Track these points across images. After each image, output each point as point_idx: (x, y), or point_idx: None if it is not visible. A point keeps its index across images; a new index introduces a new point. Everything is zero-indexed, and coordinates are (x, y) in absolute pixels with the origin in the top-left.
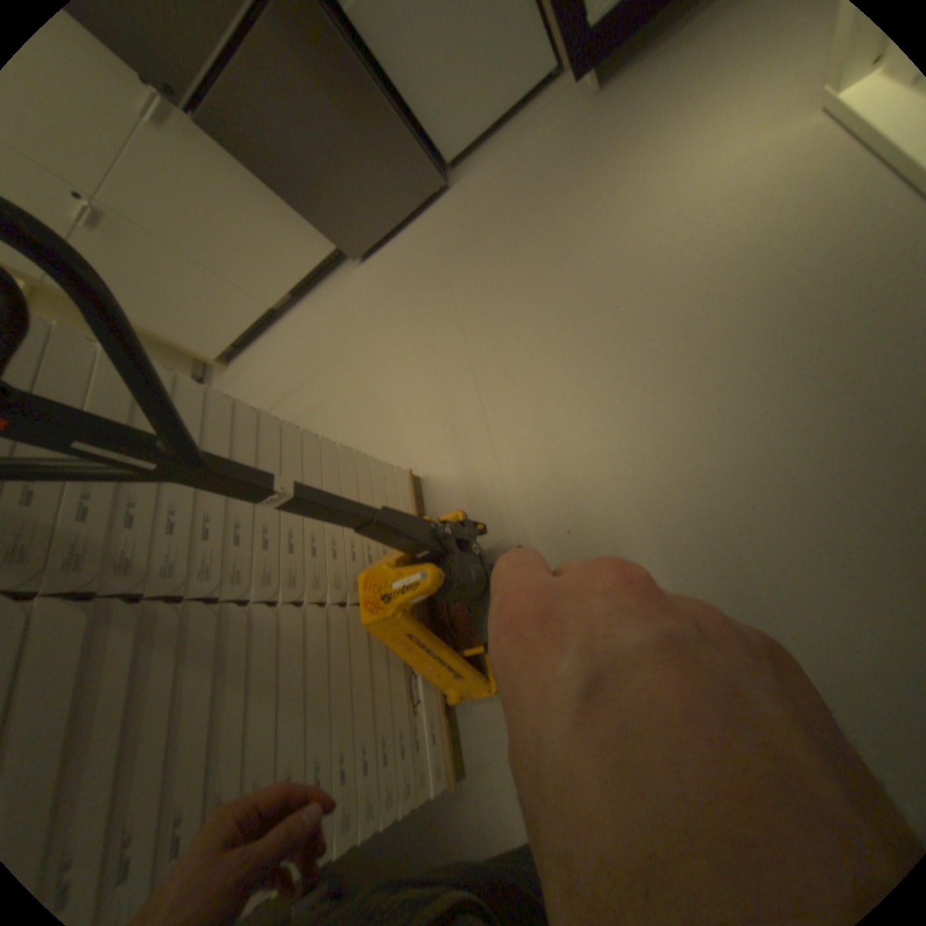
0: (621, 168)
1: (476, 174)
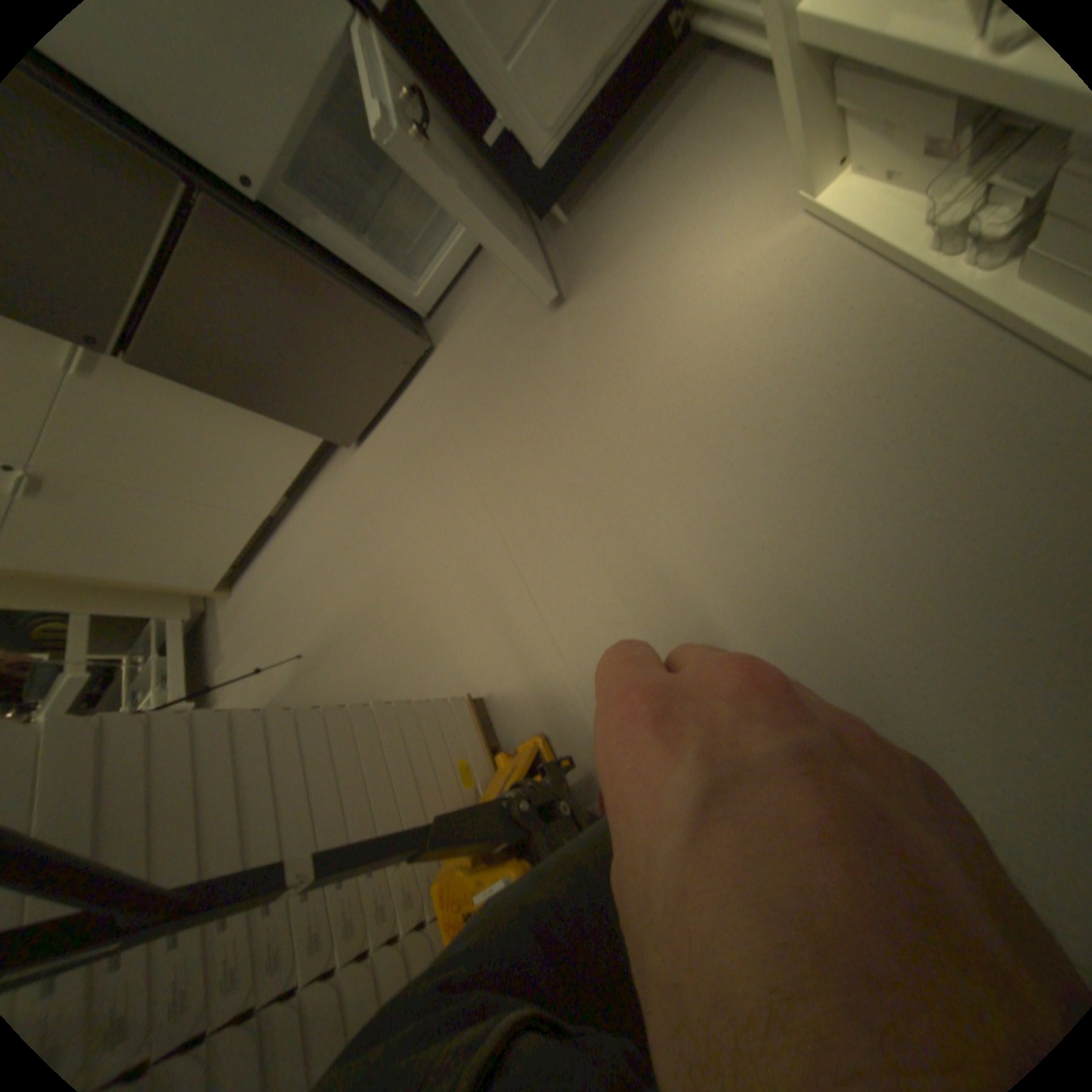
0: (614, 302)
1: (461, 330)
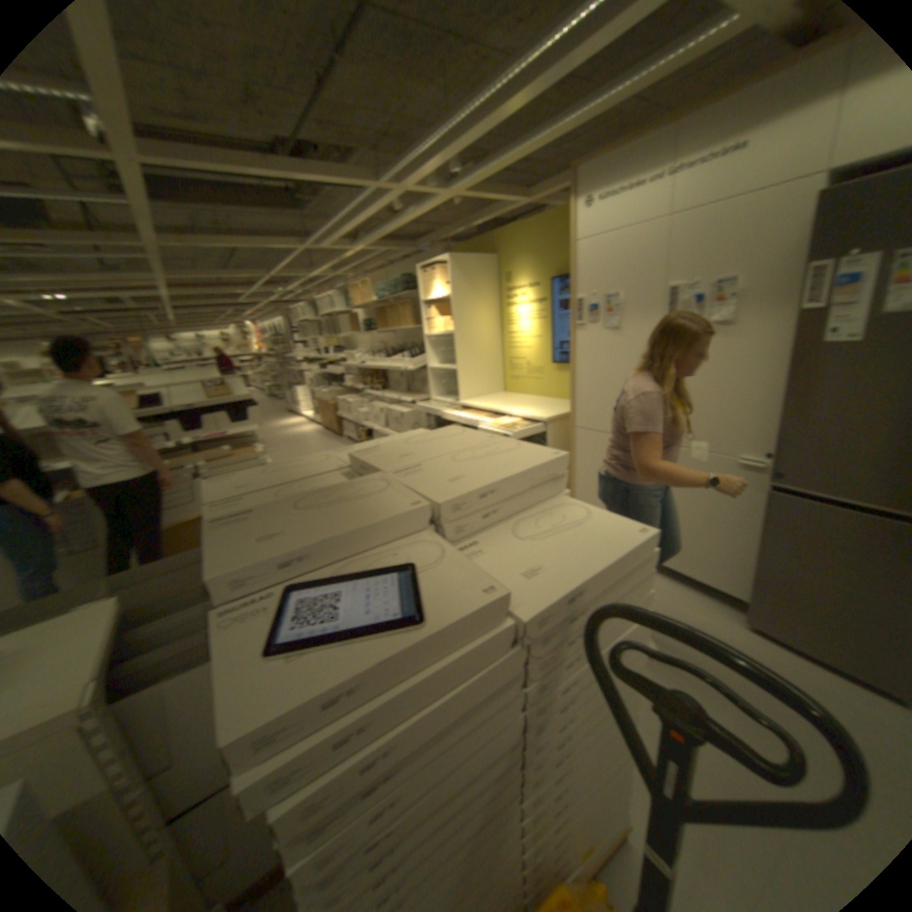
0: None
1: None
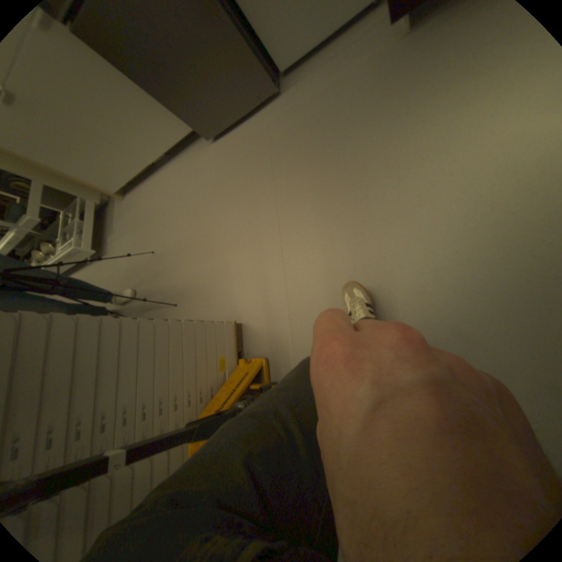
0: (414, 117)
1: (302, 88)
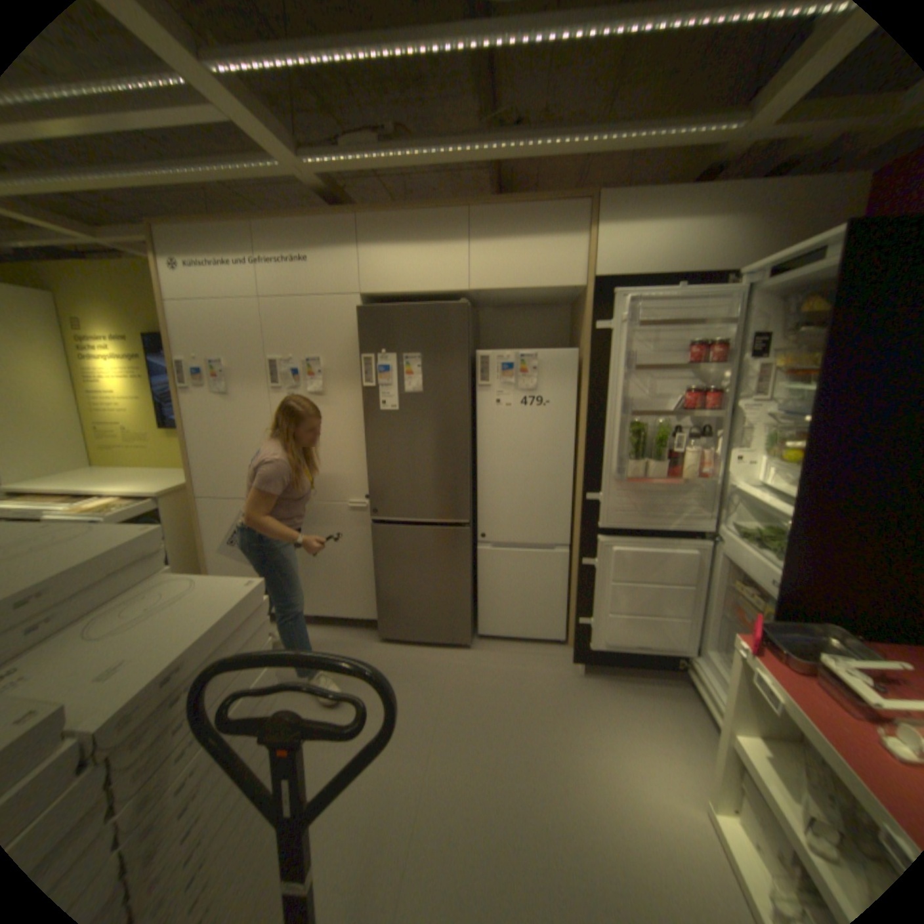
0: (582, 745)
1: (491, 659)
